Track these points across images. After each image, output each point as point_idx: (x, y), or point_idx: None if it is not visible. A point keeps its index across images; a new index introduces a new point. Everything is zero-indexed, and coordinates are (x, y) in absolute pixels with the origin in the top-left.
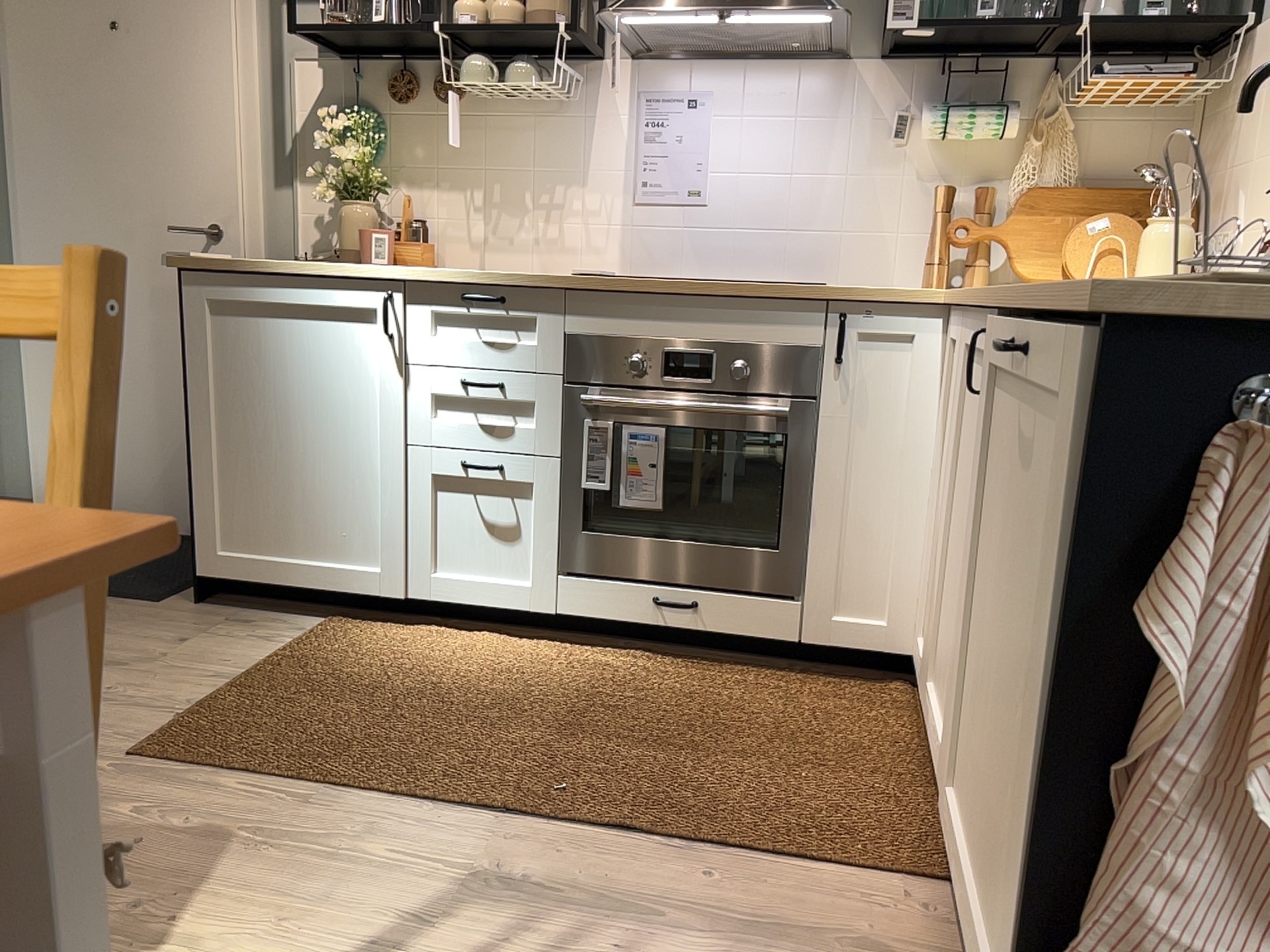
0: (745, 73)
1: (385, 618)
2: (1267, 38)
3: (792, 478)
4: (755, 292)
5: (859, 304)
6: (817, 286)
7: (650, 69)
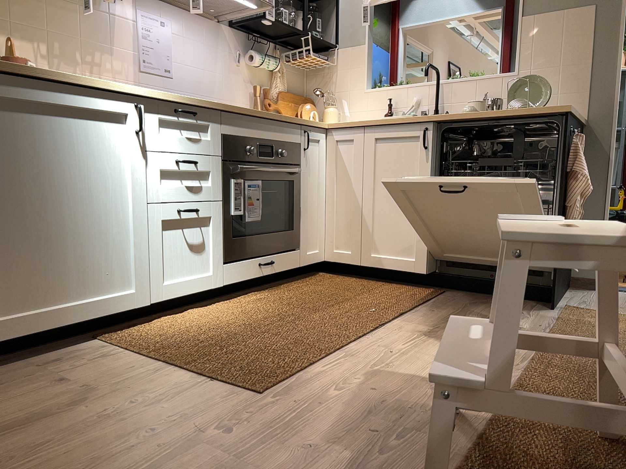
0: (185, 18)
1: (120, 327)
2: (346, 54)
3: (294, 197)
4: (285, 118)
5: (308, 125)
6: (295, 118)
7: (144, 2)
